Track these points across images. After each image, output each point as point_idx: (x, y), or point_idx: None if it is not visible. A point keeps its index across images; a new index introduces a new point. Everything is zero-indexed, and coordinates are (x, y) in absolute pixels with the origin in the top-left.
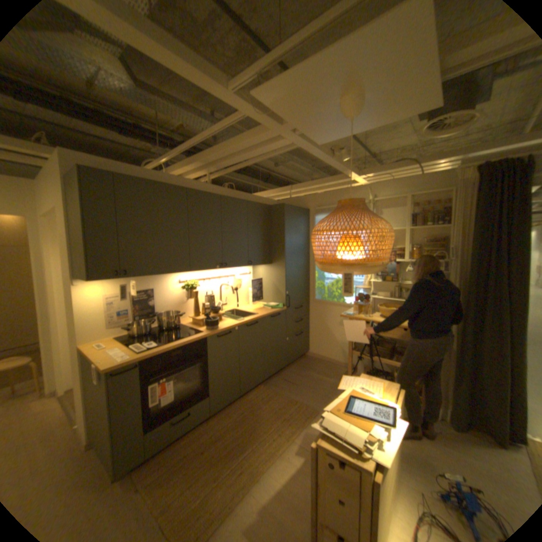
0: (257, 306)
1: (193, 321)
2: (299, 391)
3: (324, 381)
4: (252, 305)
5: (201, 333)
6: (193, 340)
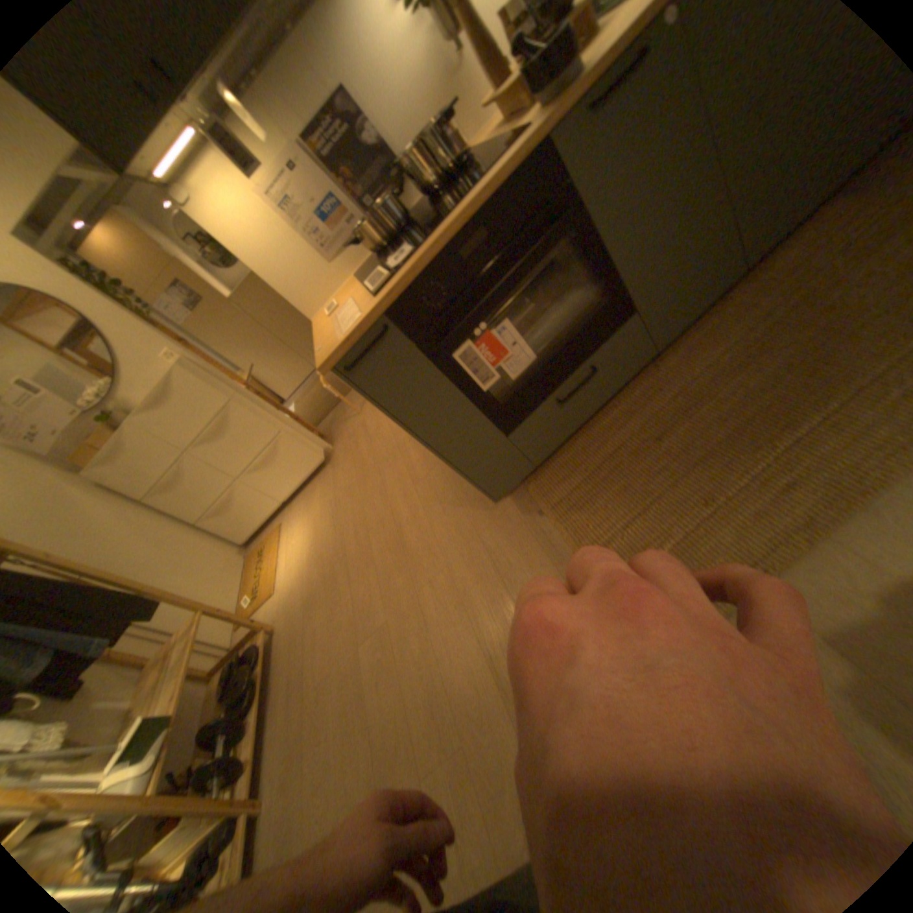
0: None
1: (505, 108)
2: None
3: None
4: None
5: (525, 127)
6: (503, 171)
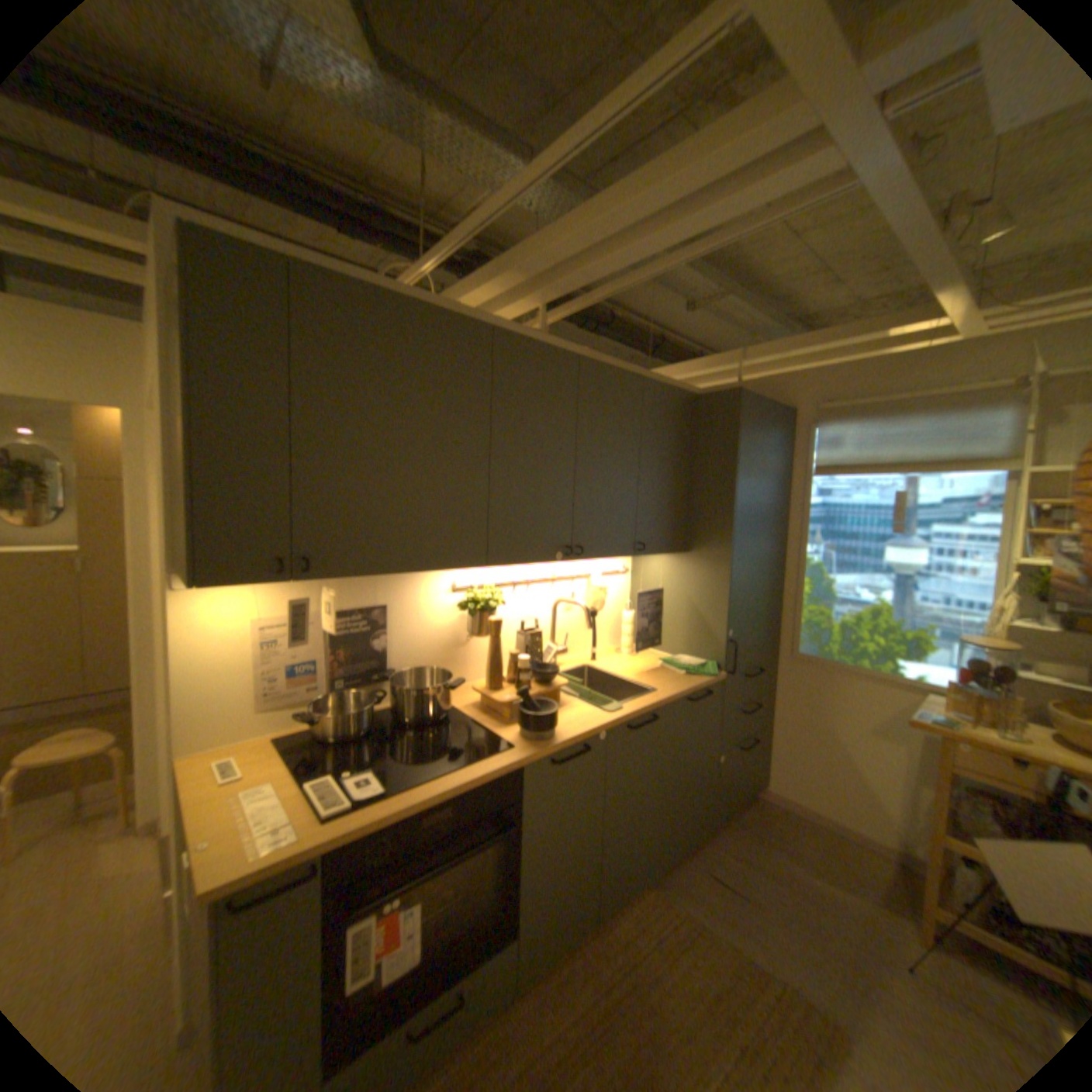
0: (644, 662)
1: (485, 701)
2: (766, 930)
3: (834, 902)
4: (628, 656)
5: (509, 750)
6: (485, 775)
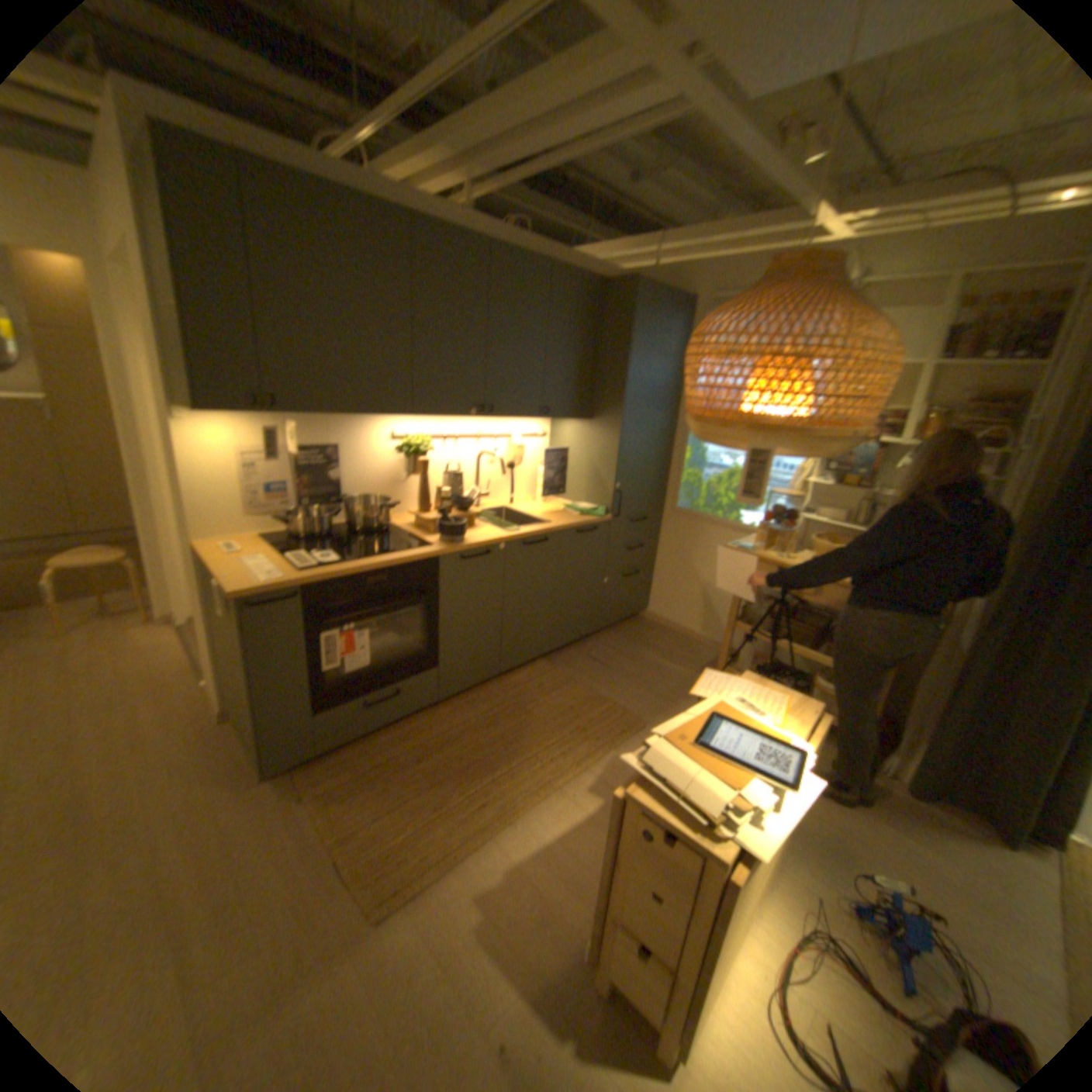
0: (550, 508)
1: (416, 523)
2: (614, 682)
3: (666, 670)
4: (540, 504)
5: (428, 547)
6: (409, 559)
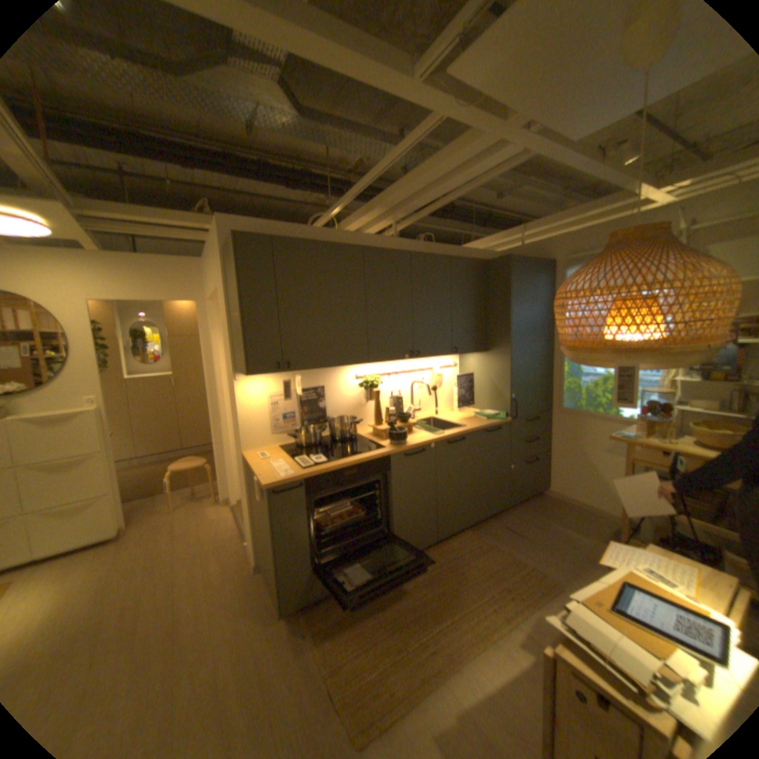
0: (465, 415)
1: (374, 431)
2: (531, 549)
3: (575, 540)
4: (457, 412)
5: (383, 448)
6: (371, 457)
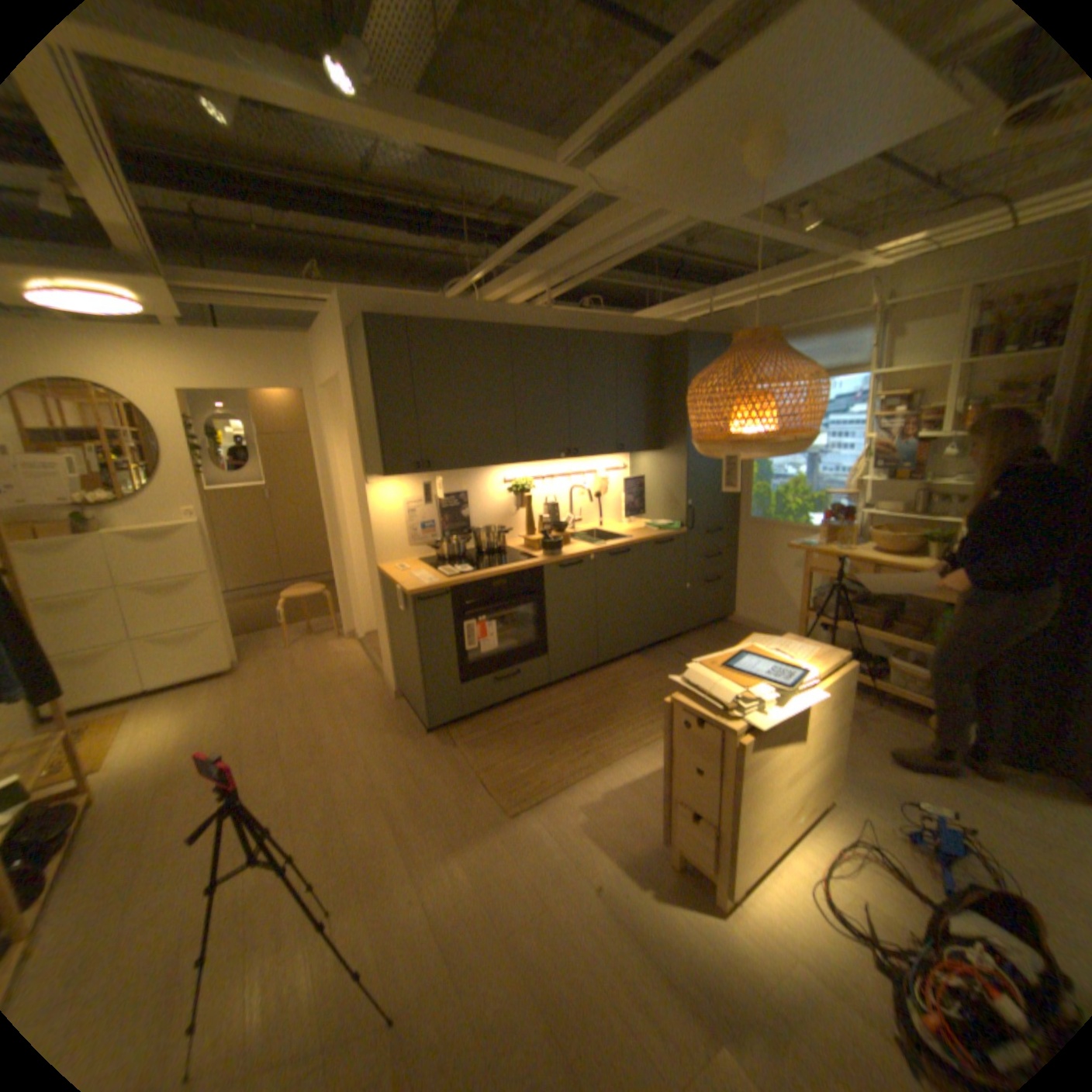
0: (633, 526)
1: (525, 543)
2: None
3: None
4: (625, 523)
5: (534, 559)
6: (521, 567)
